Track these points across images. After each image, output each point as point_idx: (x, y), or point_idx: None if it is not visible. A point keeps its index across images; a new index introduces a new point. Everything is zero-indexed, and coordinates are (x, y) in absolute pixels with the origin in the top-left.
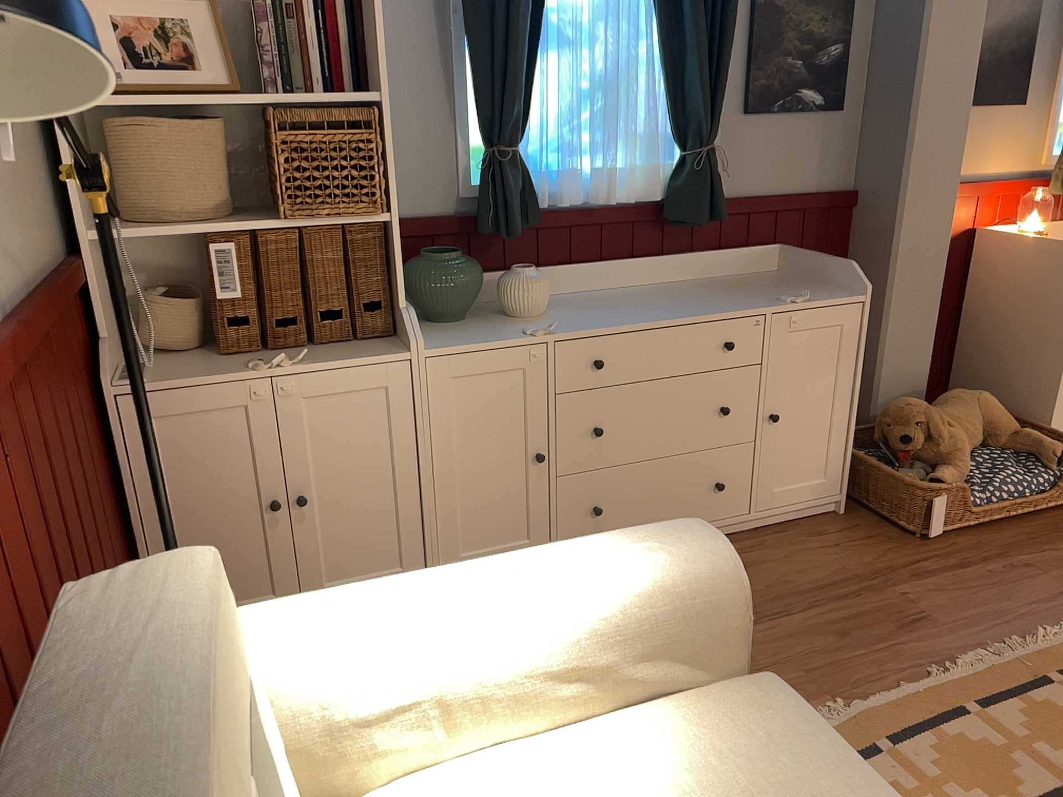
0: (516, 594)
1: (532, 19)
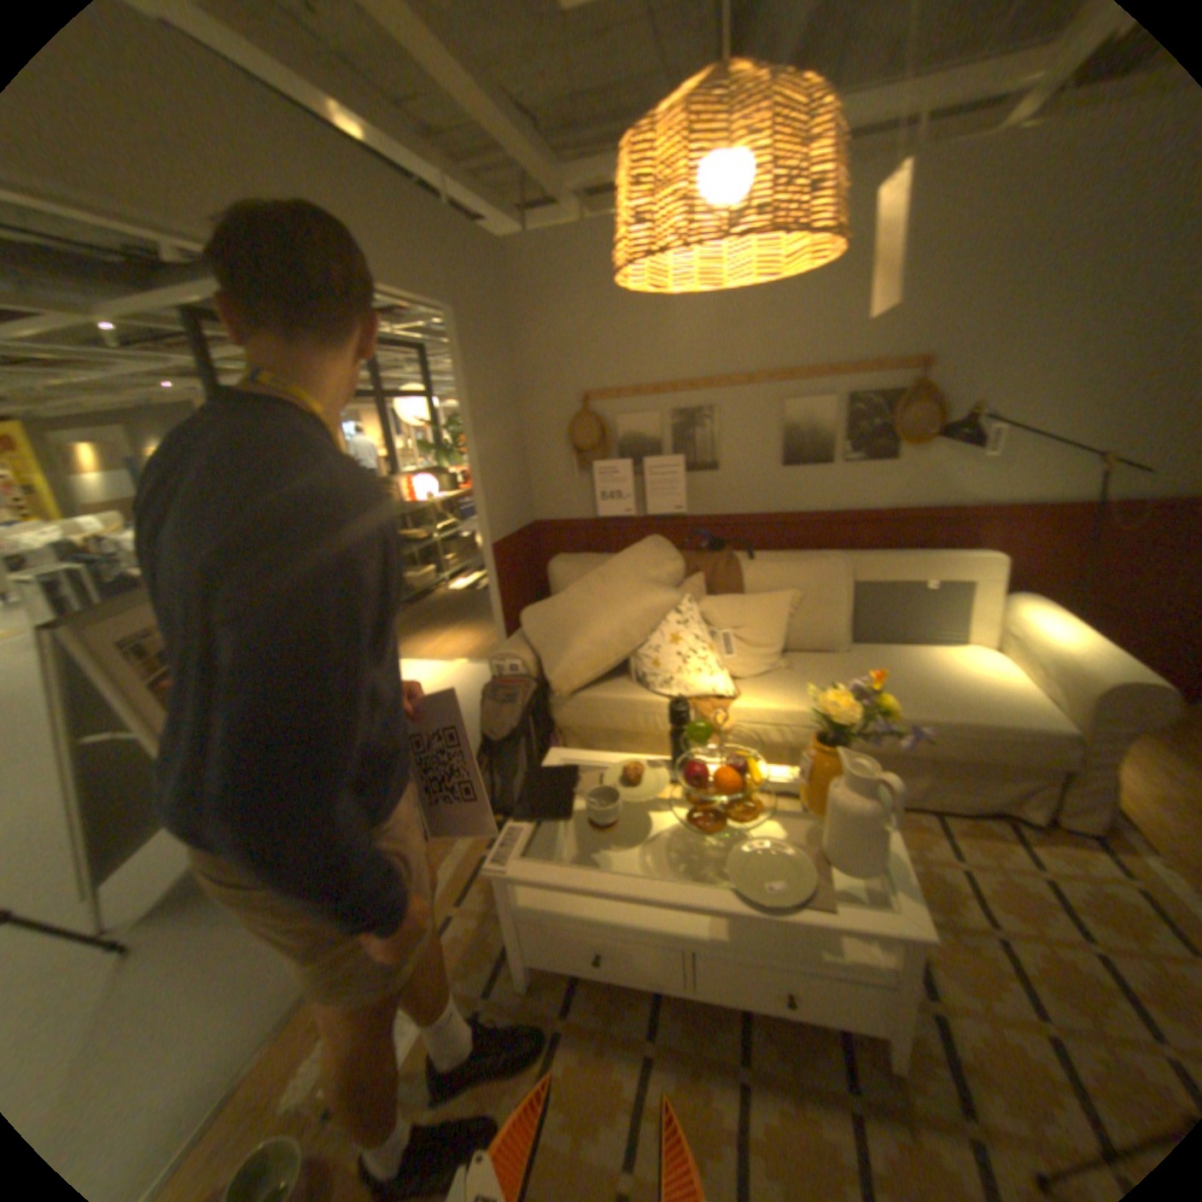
0: (1067, 638)
1: None
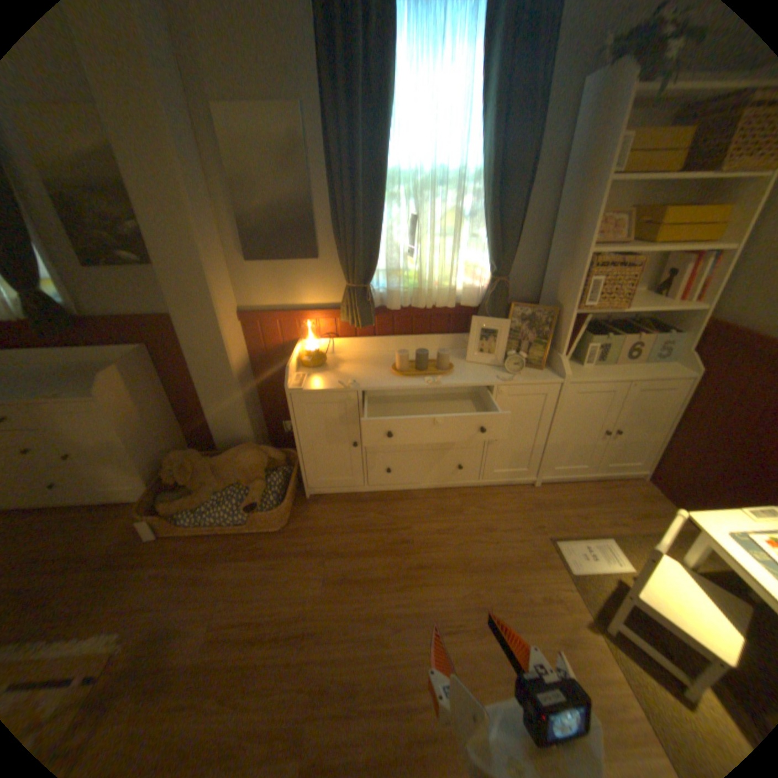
0: None
1: None
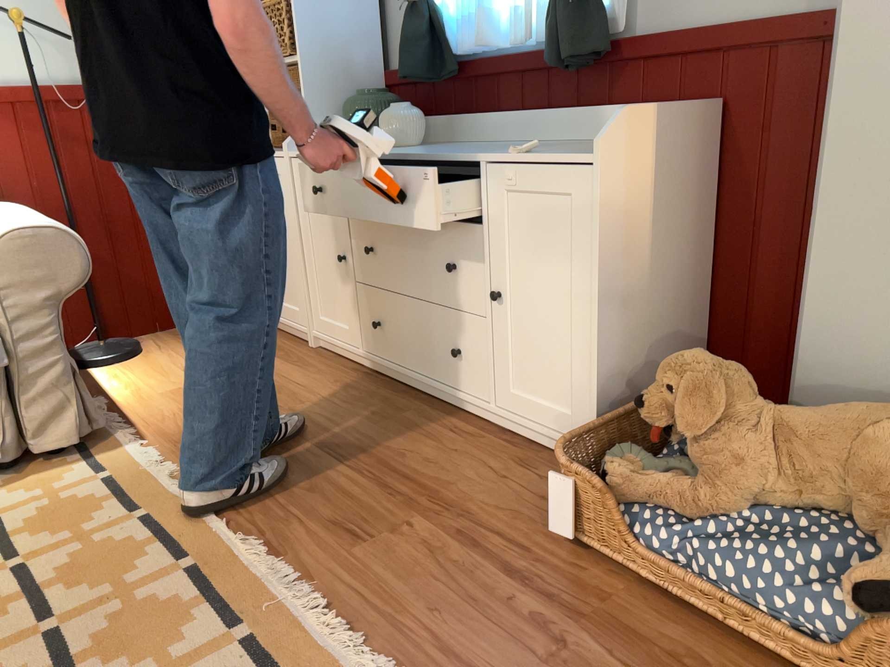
0: None
1: None
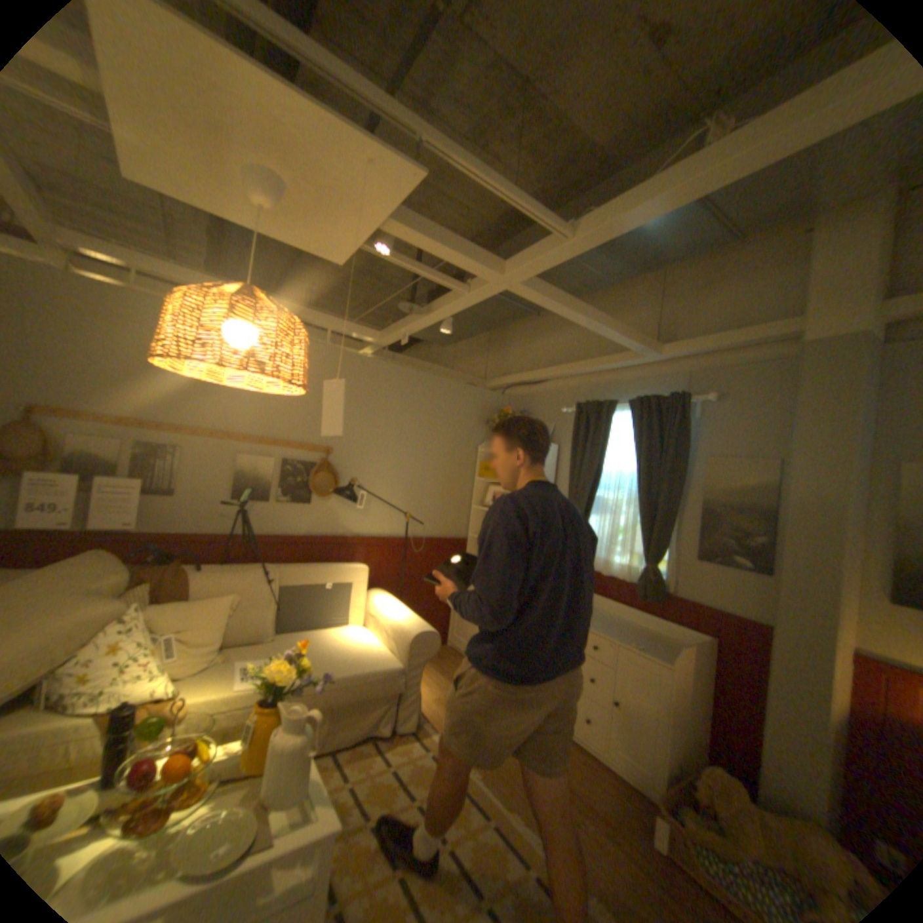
0: (396, 612)
1: (587, 502)
